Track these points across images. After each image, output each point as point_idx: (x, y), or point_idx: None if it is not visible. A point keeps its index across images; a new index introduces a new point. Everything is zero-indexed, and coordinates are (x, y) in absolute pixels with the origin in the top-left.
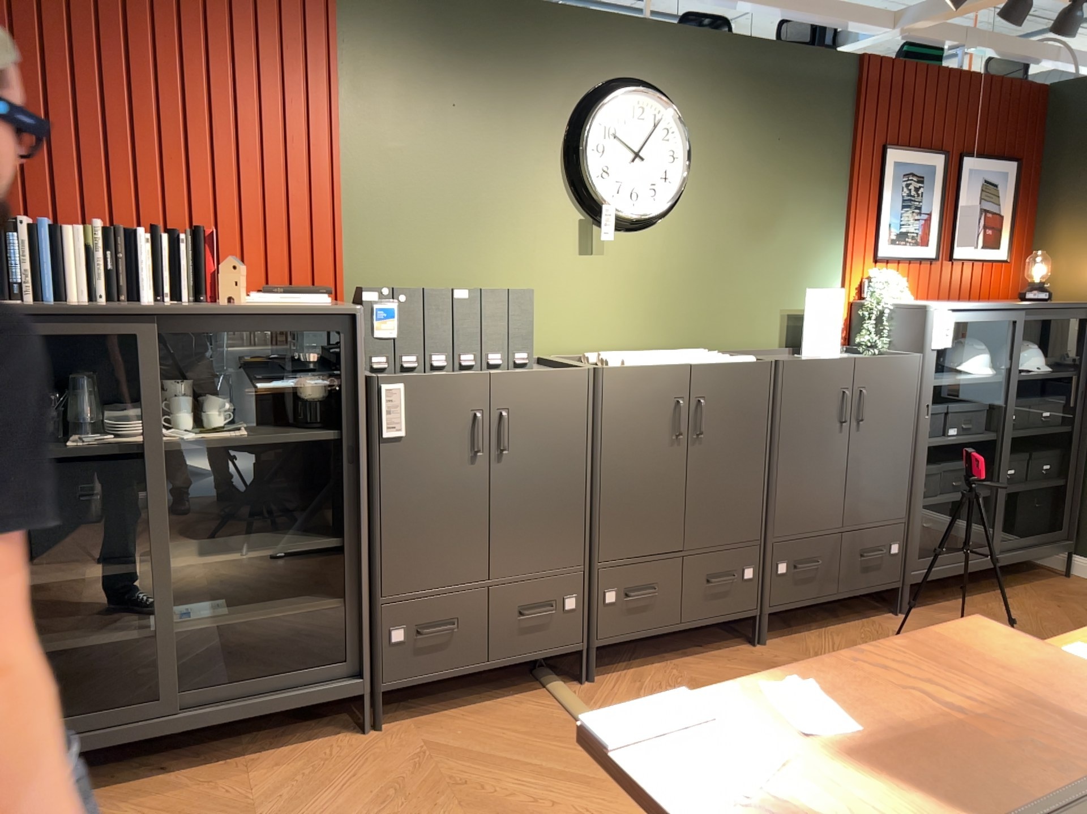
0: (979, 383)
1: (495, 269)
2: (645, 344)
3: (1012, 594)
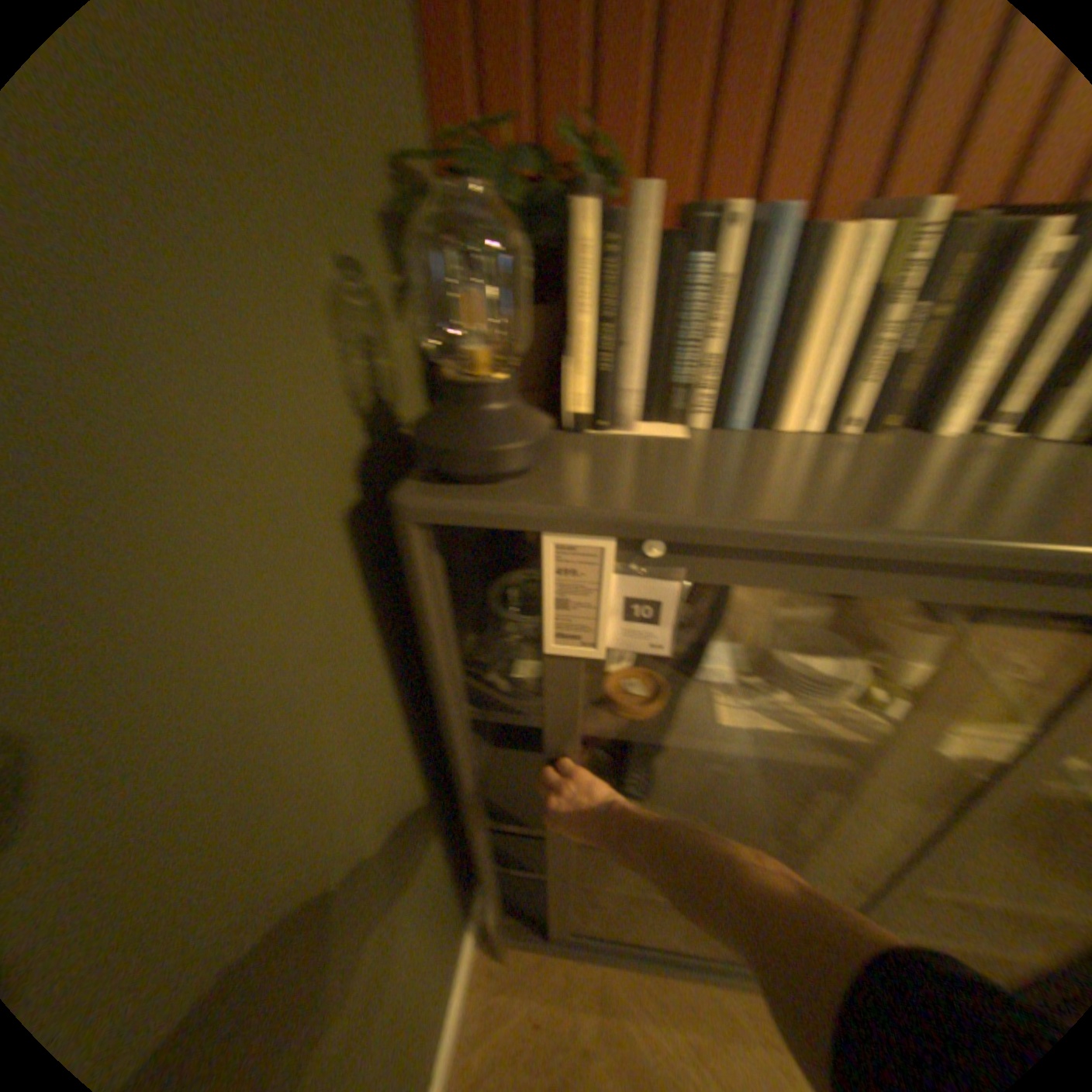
0: None
1: None
2: None
3: None
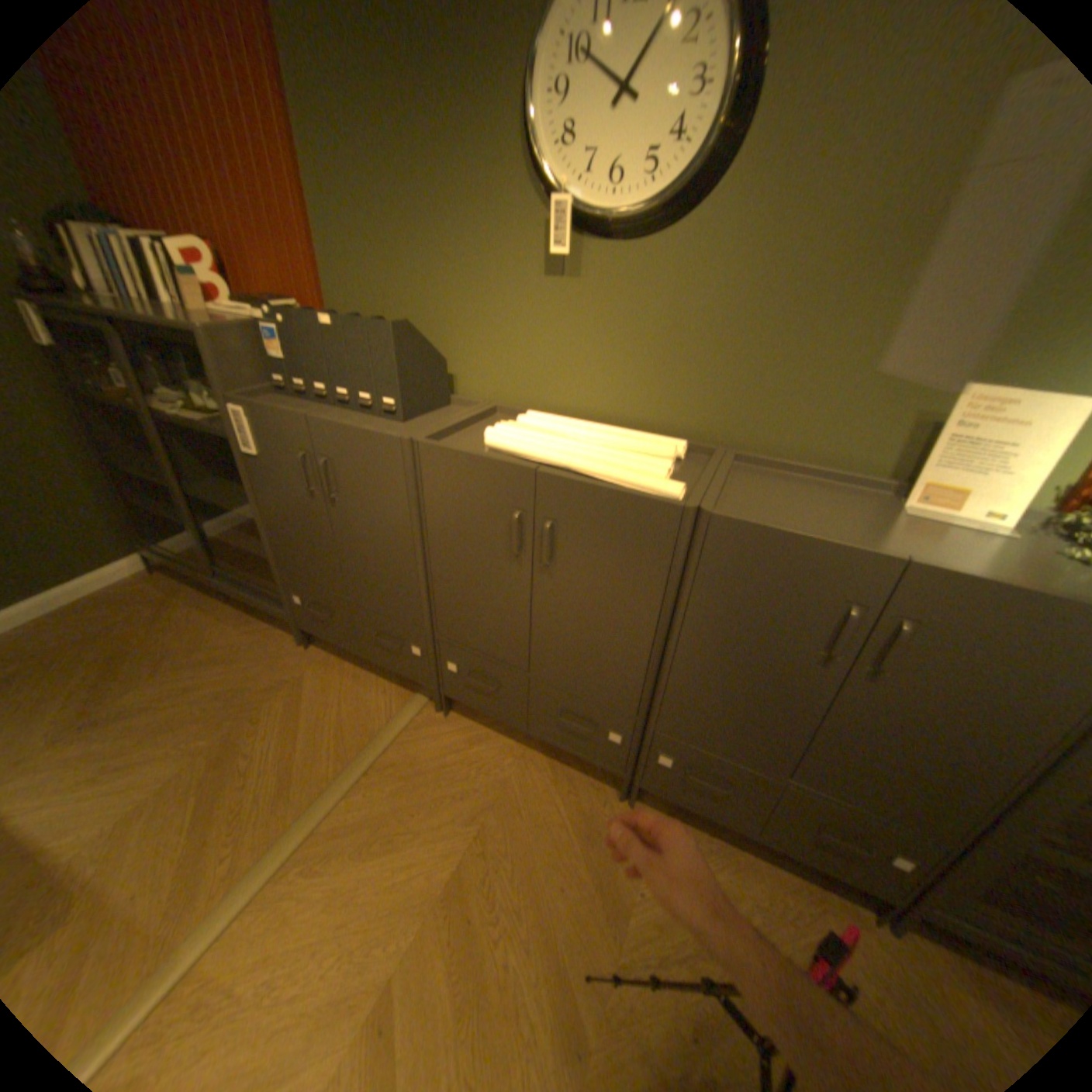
0: None
1: (447, 292)
2: (631, 416)
3: None
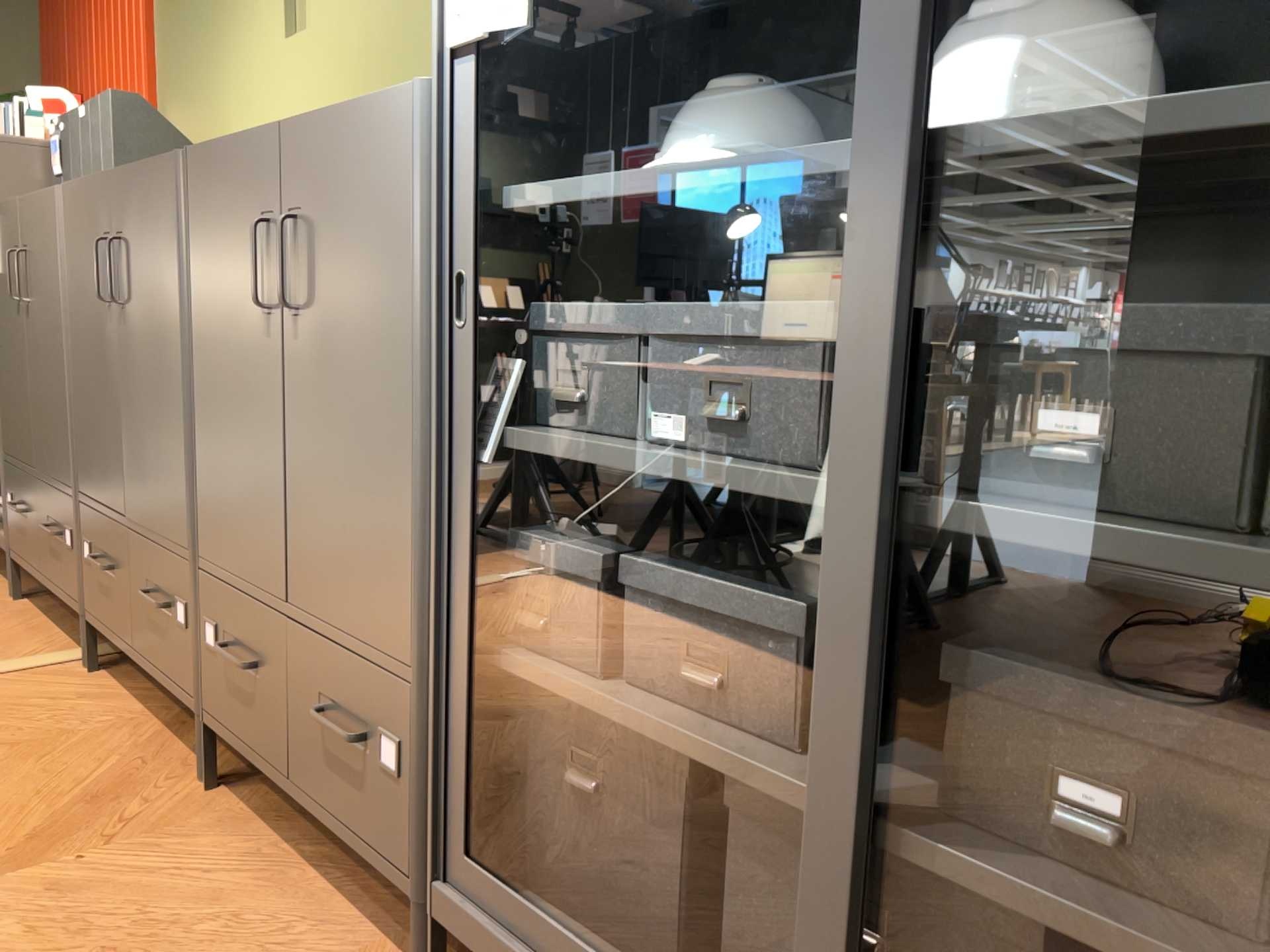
0: (746, 181)
1: (229, 91)
2: None
3: None
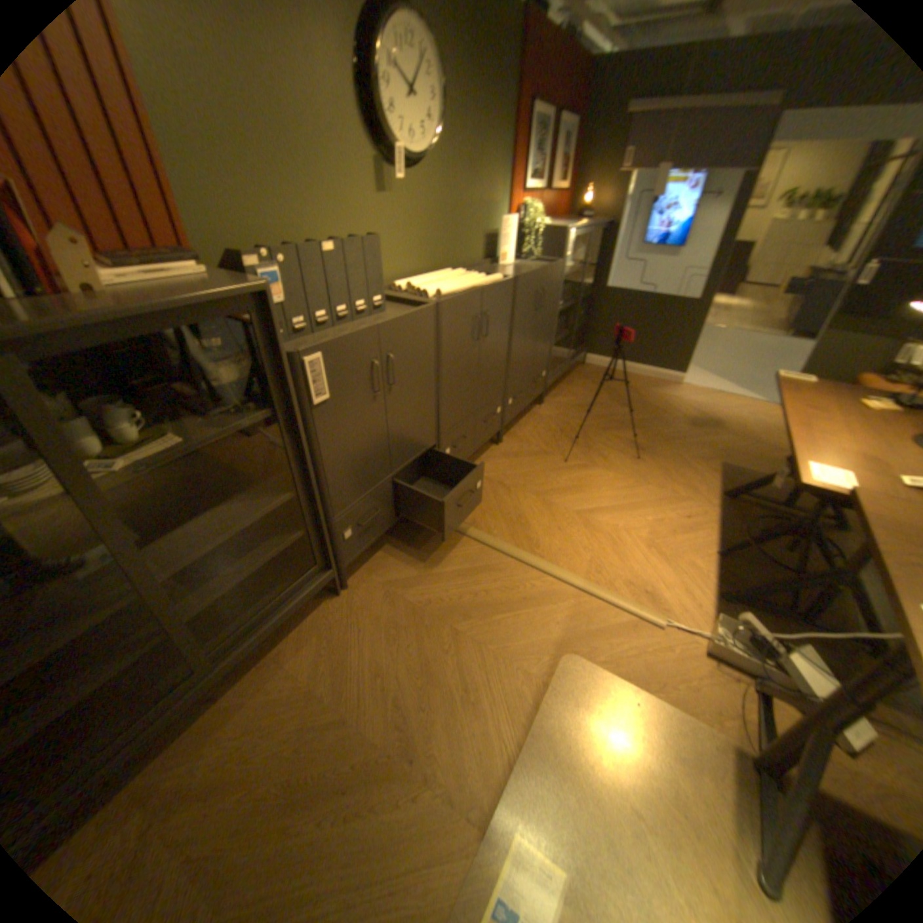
0: (574, 272)
1: (320, 211)
2: (421, 268)
3: (573, 380)
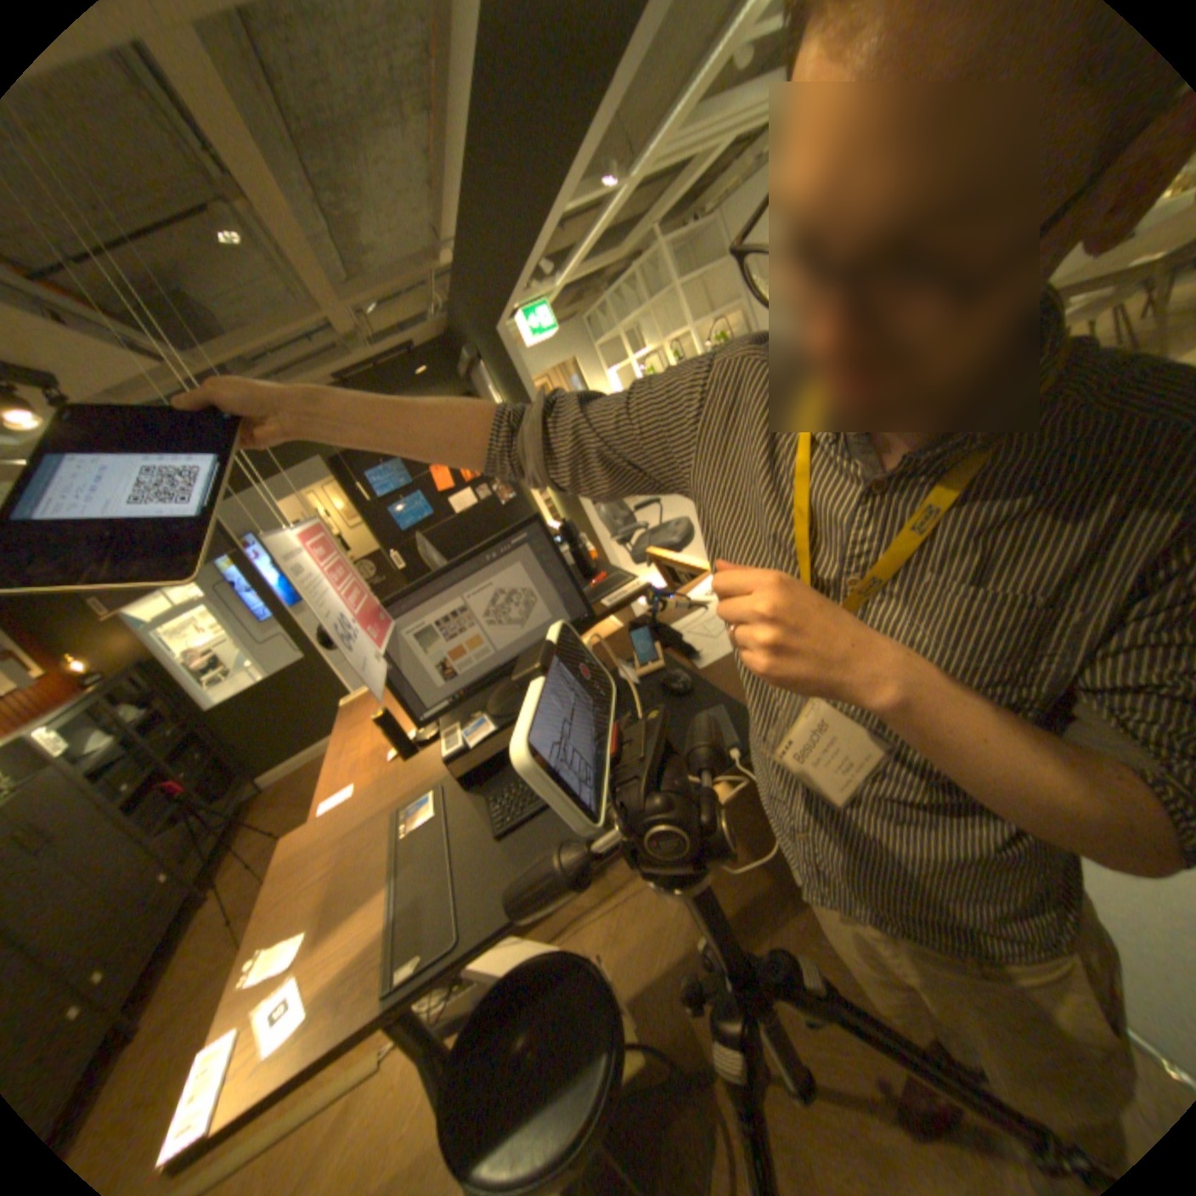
0: (110, 750)
1: None
2: None
3: (247, 828)
